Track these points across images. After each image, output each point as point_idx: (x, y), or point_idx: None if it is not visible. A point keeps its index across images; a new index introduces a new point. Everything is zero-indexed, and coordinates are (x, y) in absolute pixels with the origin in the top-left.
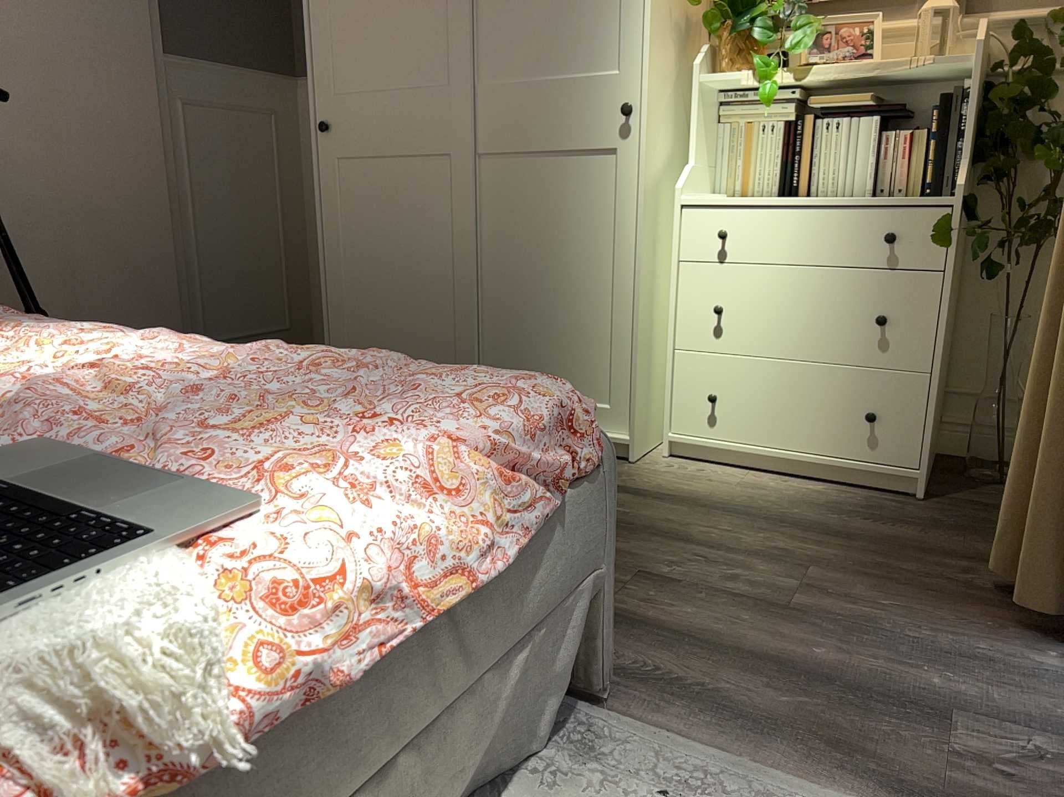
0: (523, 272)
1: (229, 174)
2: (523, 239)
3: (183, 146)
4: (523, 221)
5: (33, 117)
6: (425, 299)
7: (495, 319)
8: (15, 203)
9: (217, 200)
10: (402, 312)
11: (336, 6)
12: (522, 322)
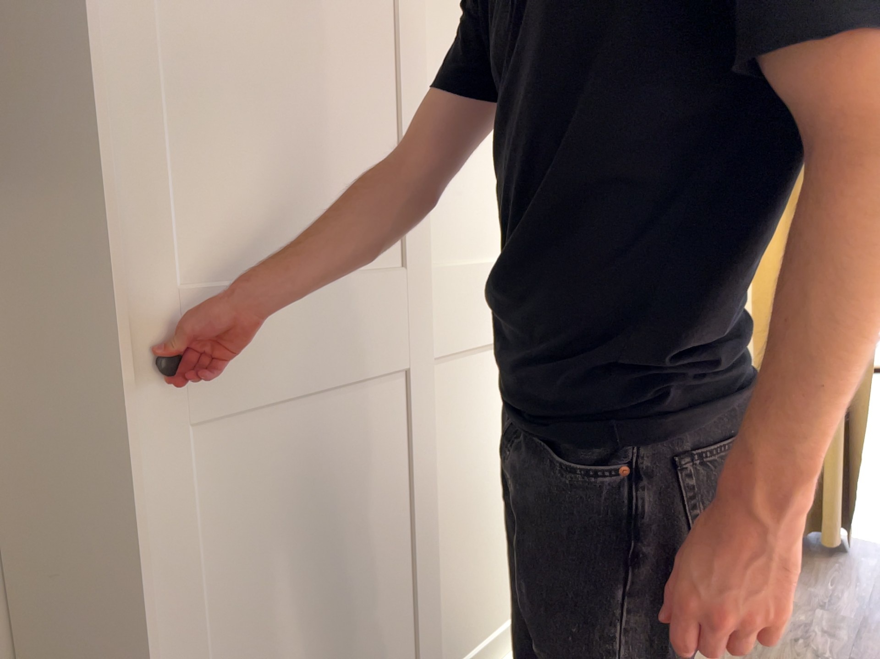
0: (472, 492)
1: None
2: (472, 452)
3: None
4: (471, 431)
5: None
6: (378, 599)
7: (447, 568)
8: None
9: None
10: (343, 646)
11: (202, 102)
12: (473, 552)
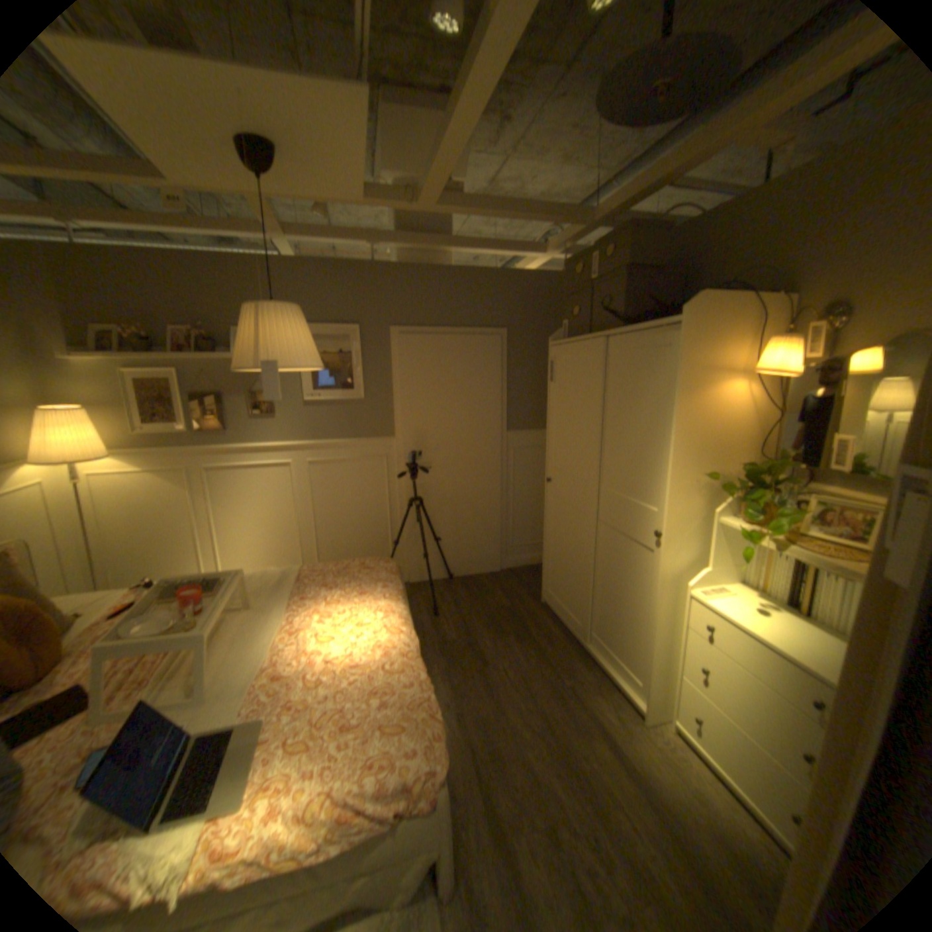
0: (611, 588)
1: (530, 476)
2: (613, 571)
3: (509, 467)
4: (613, 563)
5: (448, 466)
6: (574, 576)
7: (599, 603)
8: (437, 496)
9: (523, 487)
10: (566, 576)
11: (556, 429)
12: (609, 612)
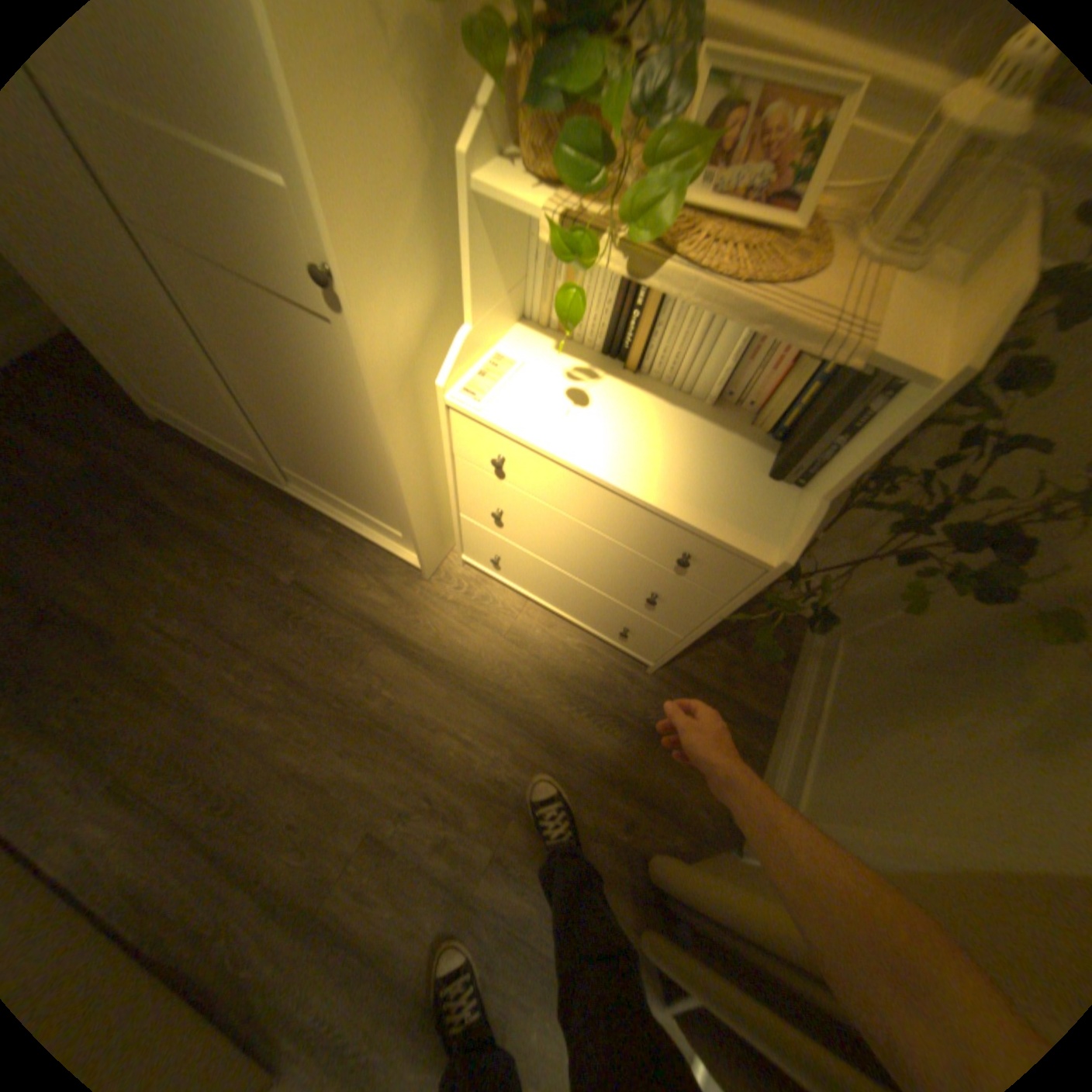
0: (274, 399)
1: None
2: (257, 365)
3: None
4: (247, 346)
5: None
6: (178, 376)
7: (267, 424)
8: None
9: None
10: (162, 375)
11: None
12: (296, 440)
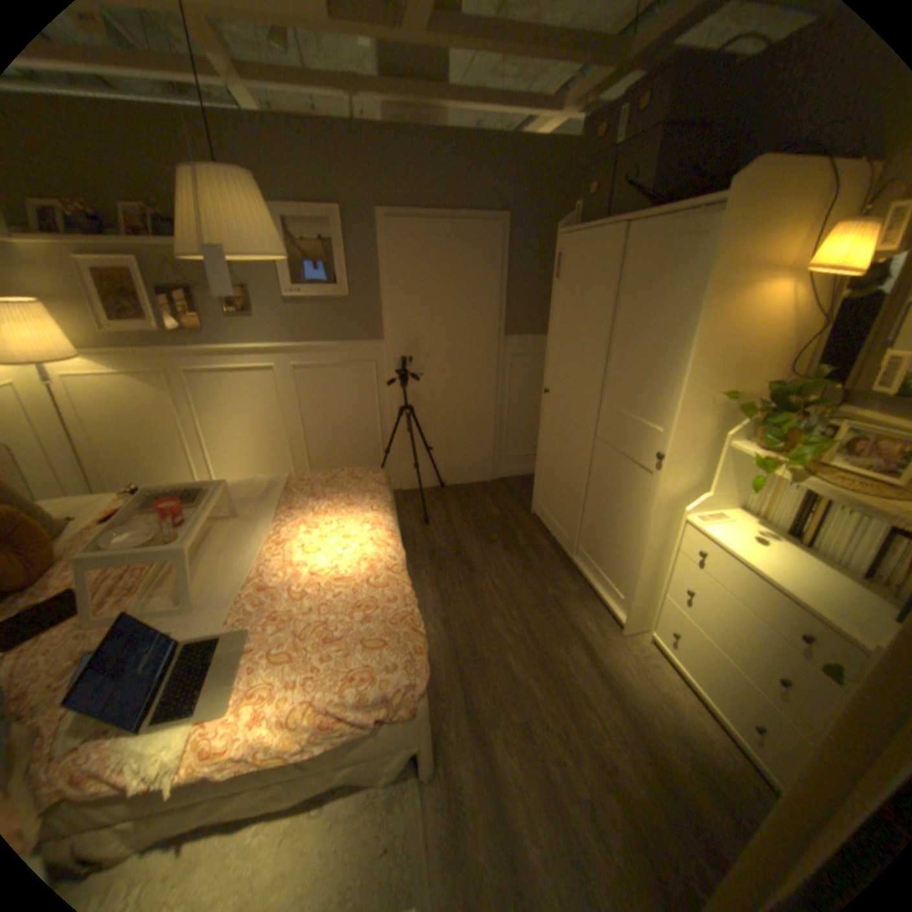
0: (603, 505)
1: (528, 384)
2: (606, 489)
3: (506, 374)
4: (608, 481)
5: (440, 372)
6: (566, 490)
7: (589, 518)
8: (430, 404)
9: (519, 397)
10: (558, 490)
11: (559, 335)
12: (599, 528)
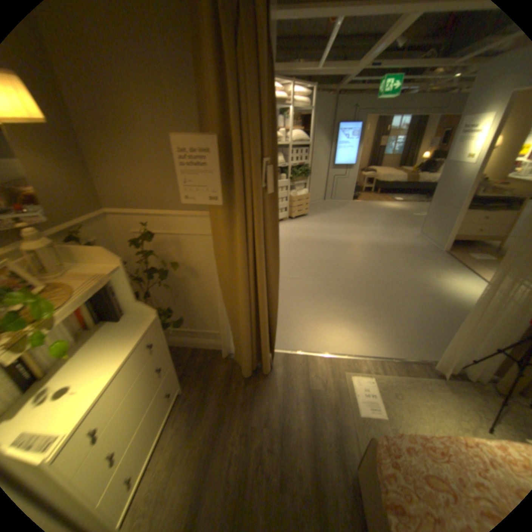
0: None
1: None
2: None
3: None
4: None
5: None
6: None
7: None
8: None
9: None
10: None
11: None
12: None
